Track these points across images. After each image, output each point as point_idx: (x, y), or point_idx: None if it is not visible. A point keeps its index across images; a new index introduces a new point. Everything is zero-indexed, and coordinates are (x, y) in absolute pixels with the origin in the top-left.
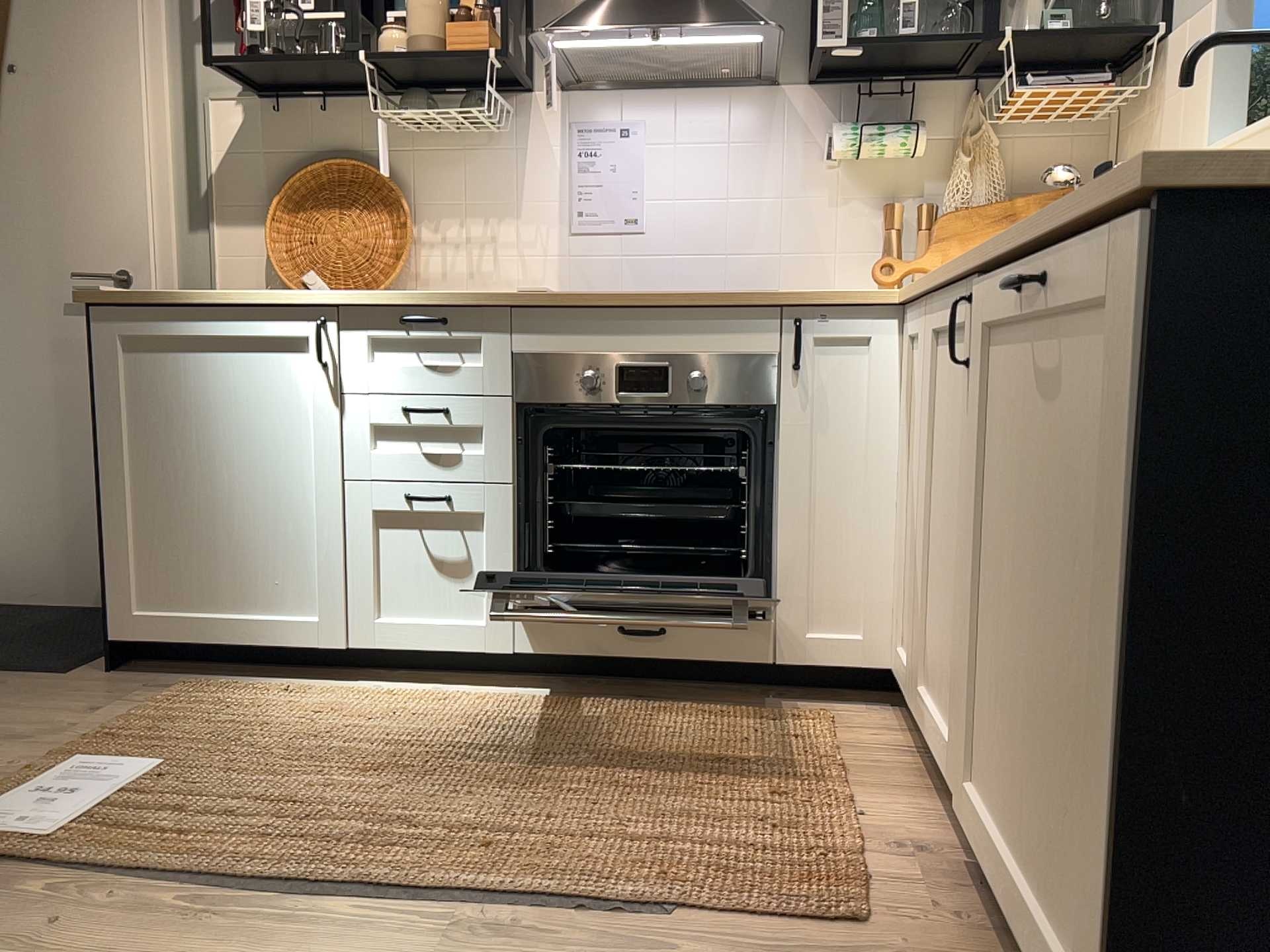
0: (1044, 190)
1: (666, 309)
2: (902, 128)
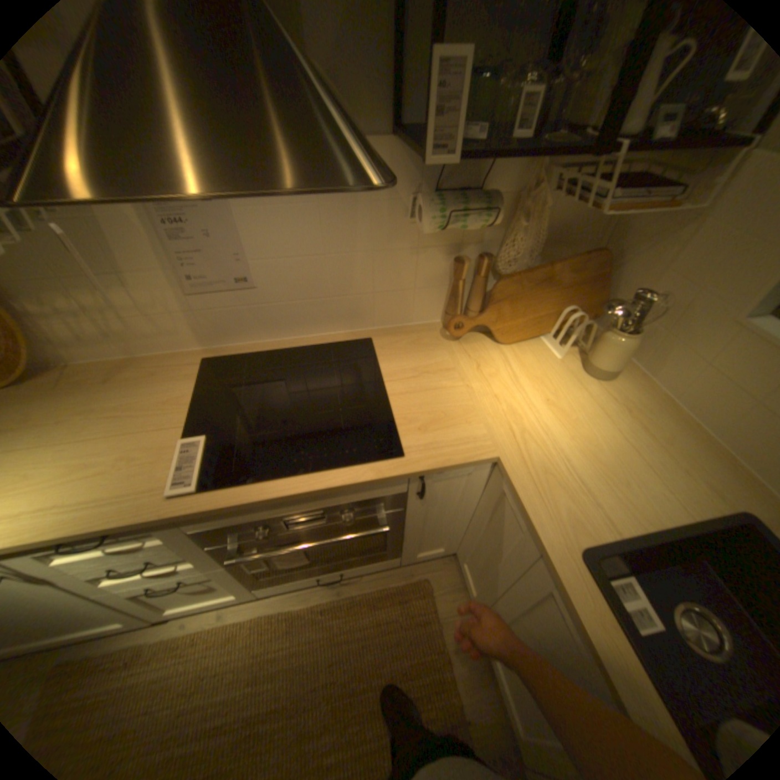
0: (570, 232)
1: (313, 493)
2: (486, 208)
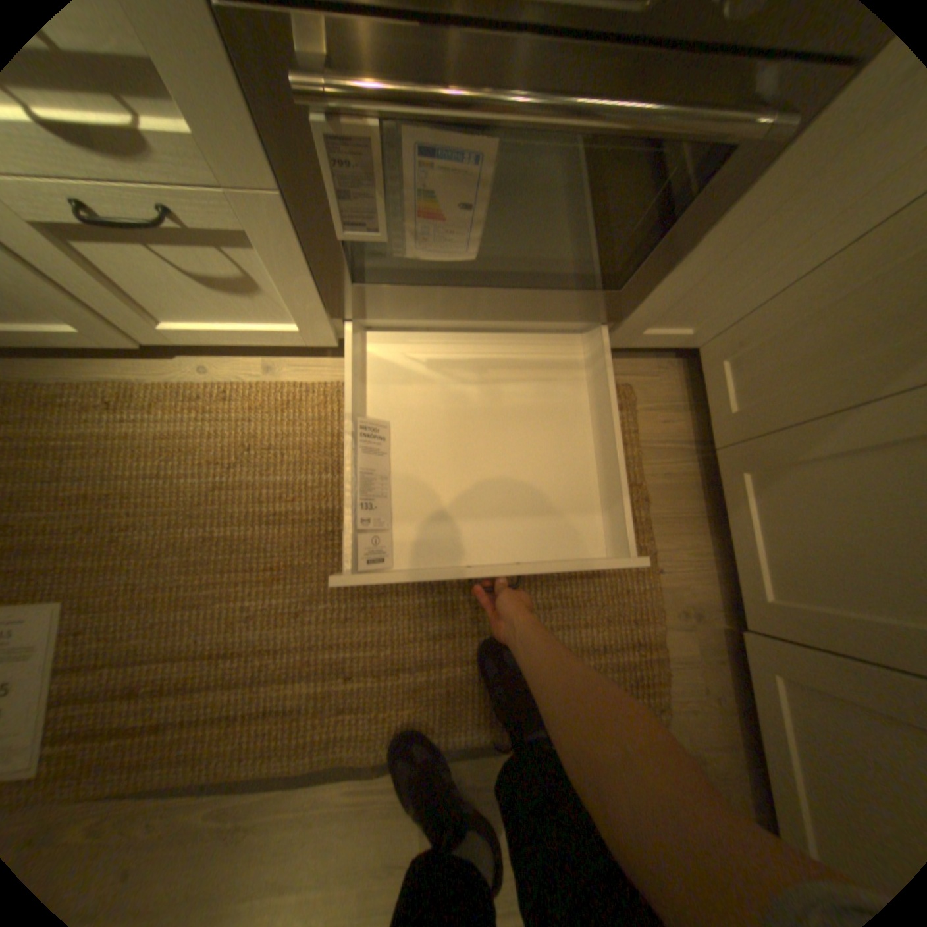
0: None
1: None
2: None
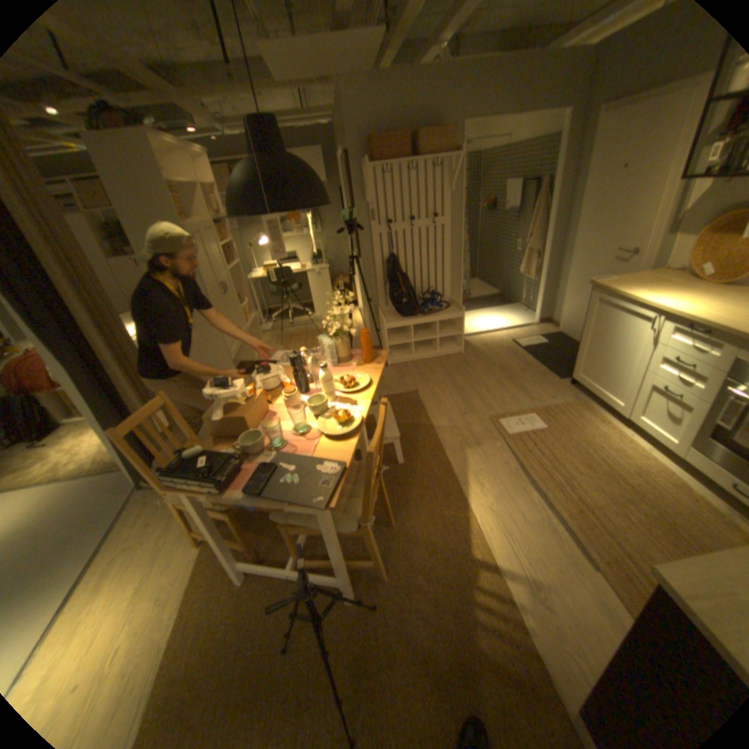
0: None
1: None
2: None
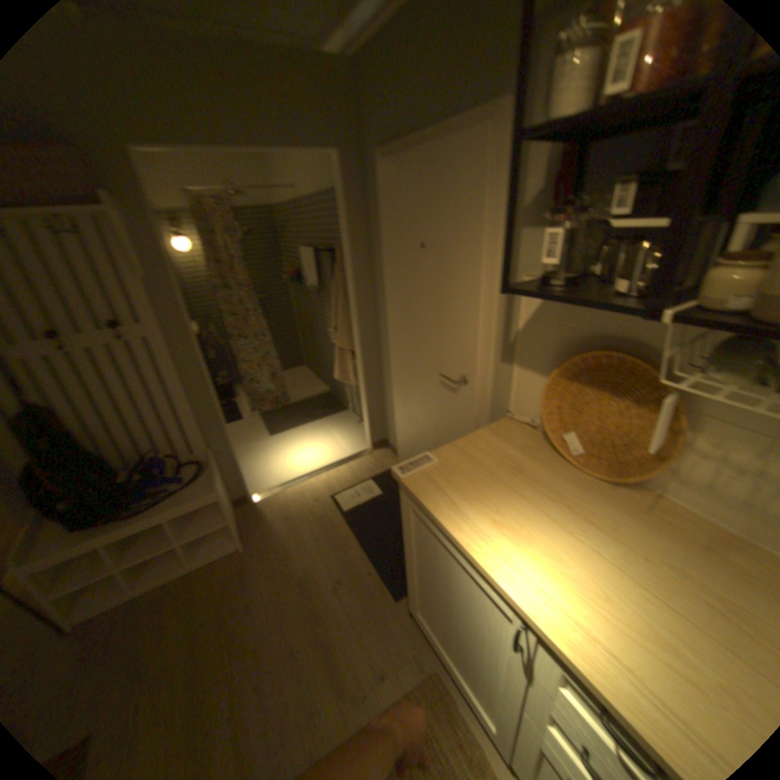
0: None
1: None
2: None
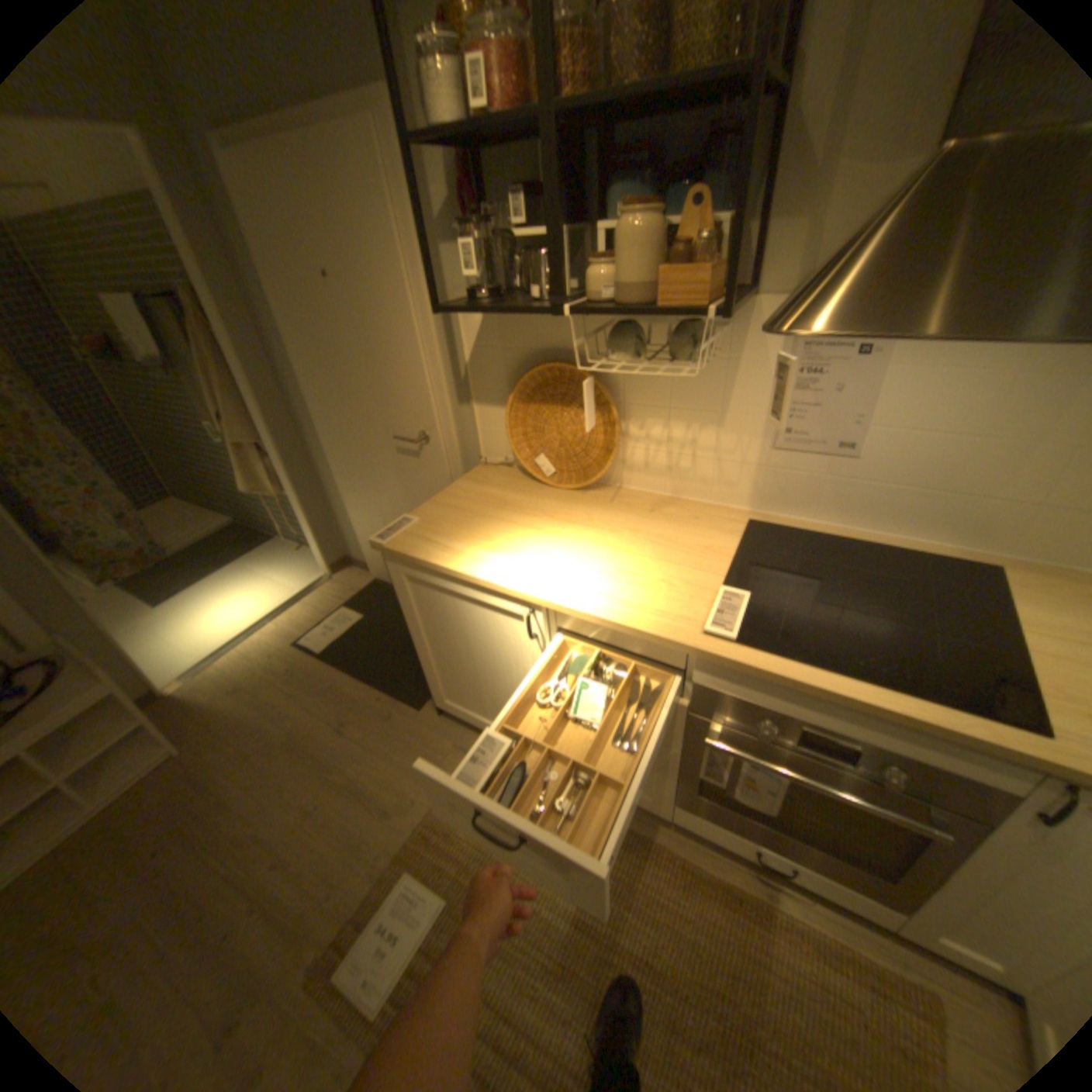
0: None
1: (876, 713)
2: None
